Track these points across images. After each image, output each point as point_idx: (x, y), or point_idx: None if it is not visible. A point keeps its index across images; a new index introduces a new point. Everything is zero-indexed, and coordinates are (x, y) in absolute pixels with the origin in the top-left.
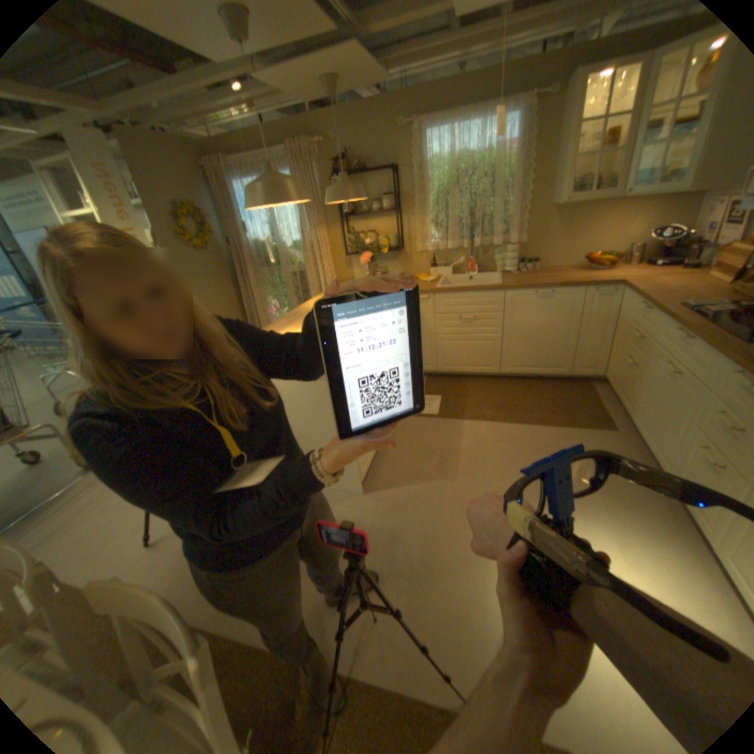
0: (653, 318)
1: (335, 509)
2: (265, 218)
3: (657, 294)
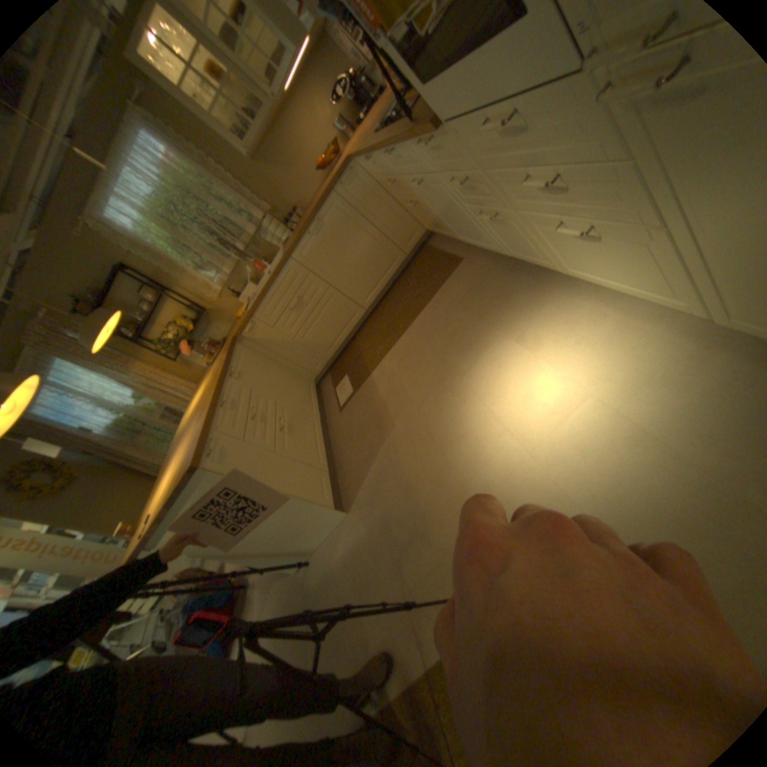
0: (379, 159)
1: (339, 548)
2: (91, 405)
3: (364, 140)
